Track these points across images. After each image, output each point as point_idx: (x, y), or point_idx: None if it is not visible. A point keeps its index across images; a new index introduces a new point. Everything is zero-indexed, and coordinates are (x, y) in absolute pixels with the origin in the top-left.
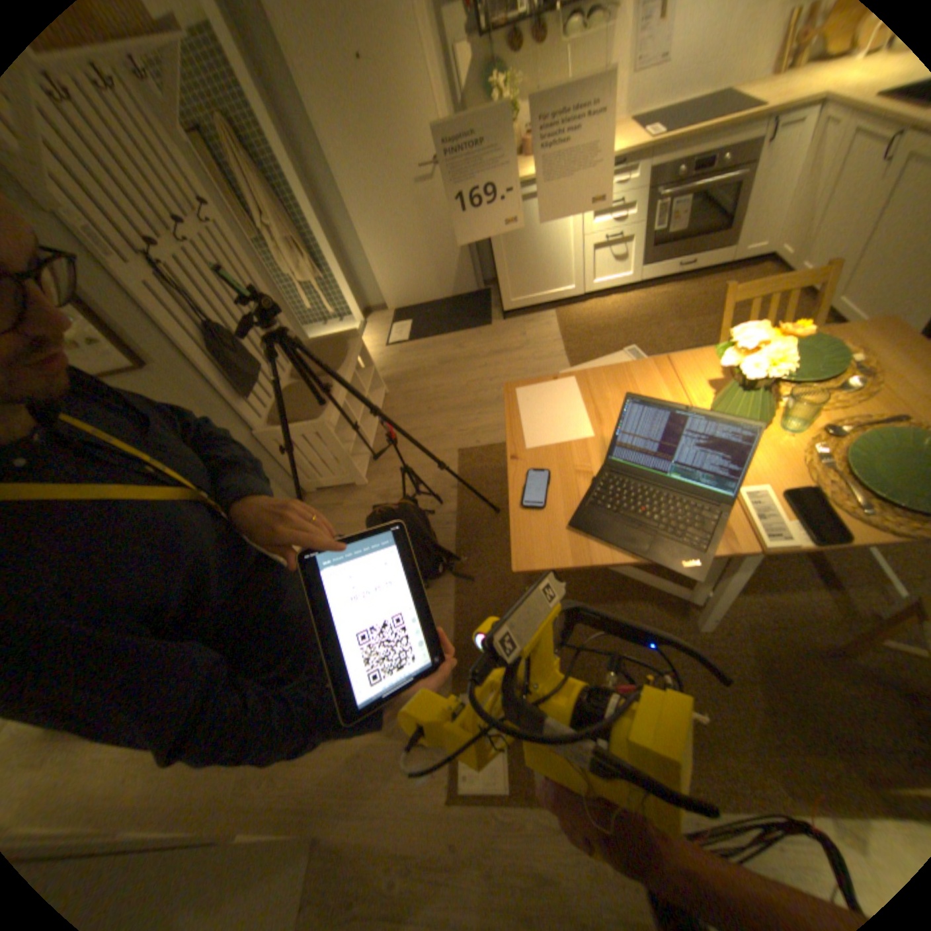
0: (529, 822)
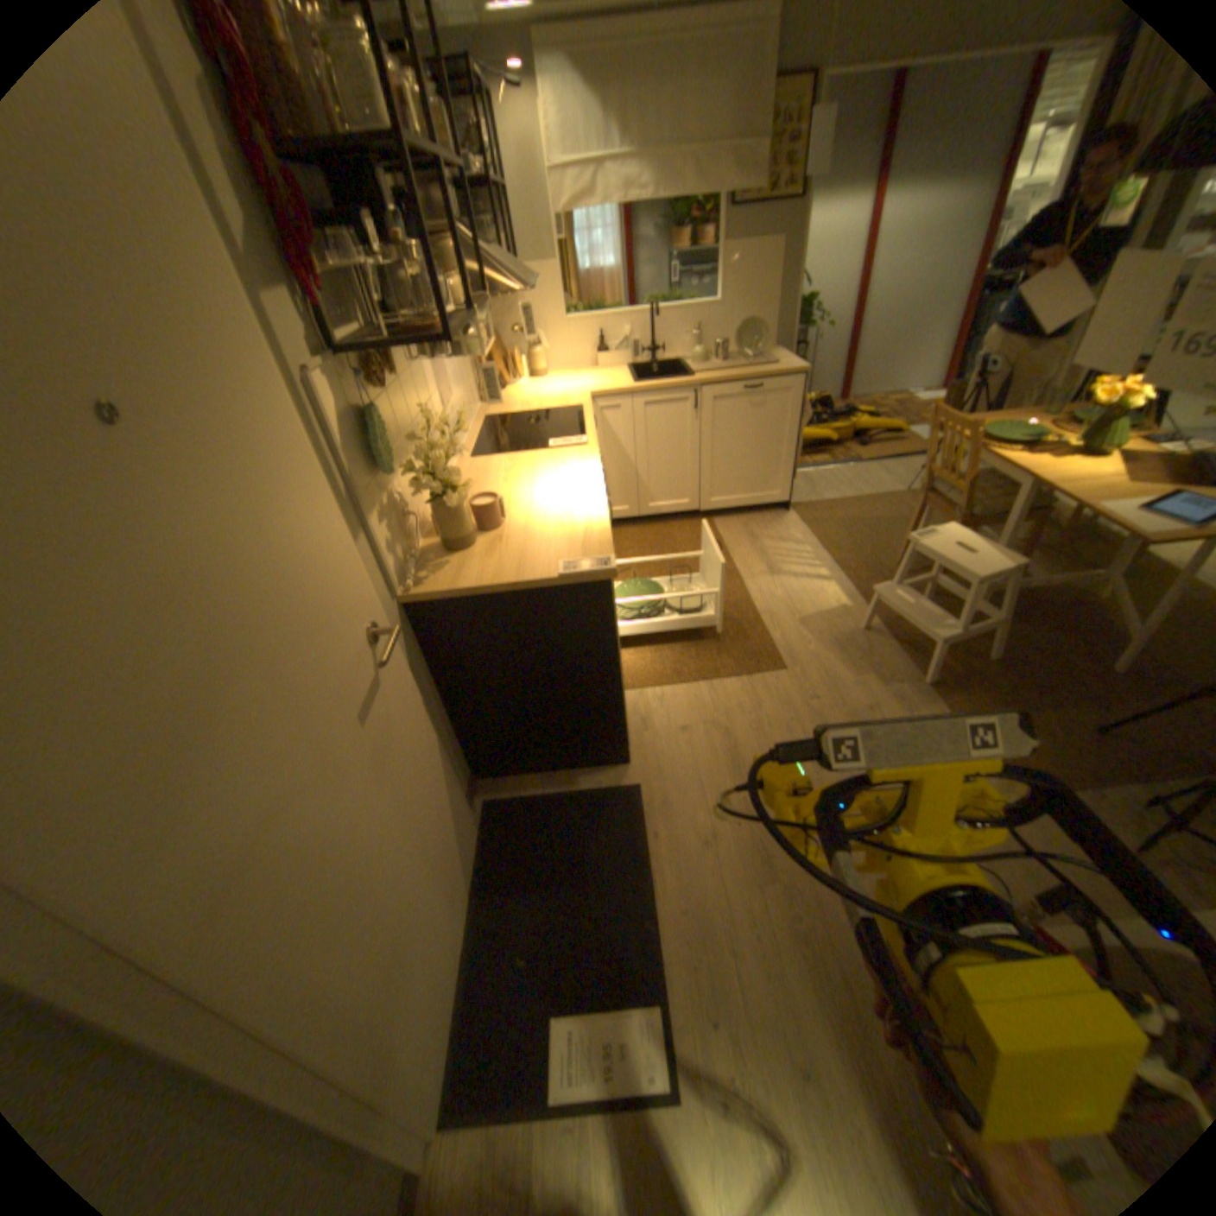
0: None
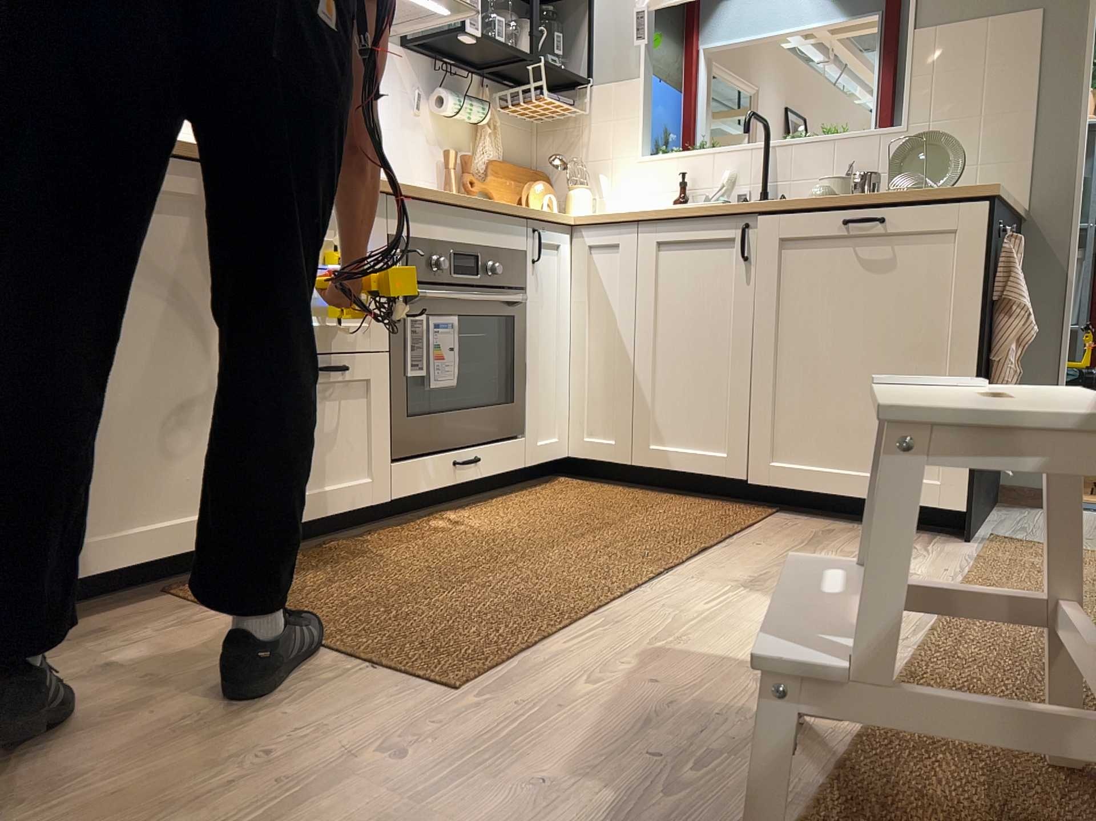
0: None
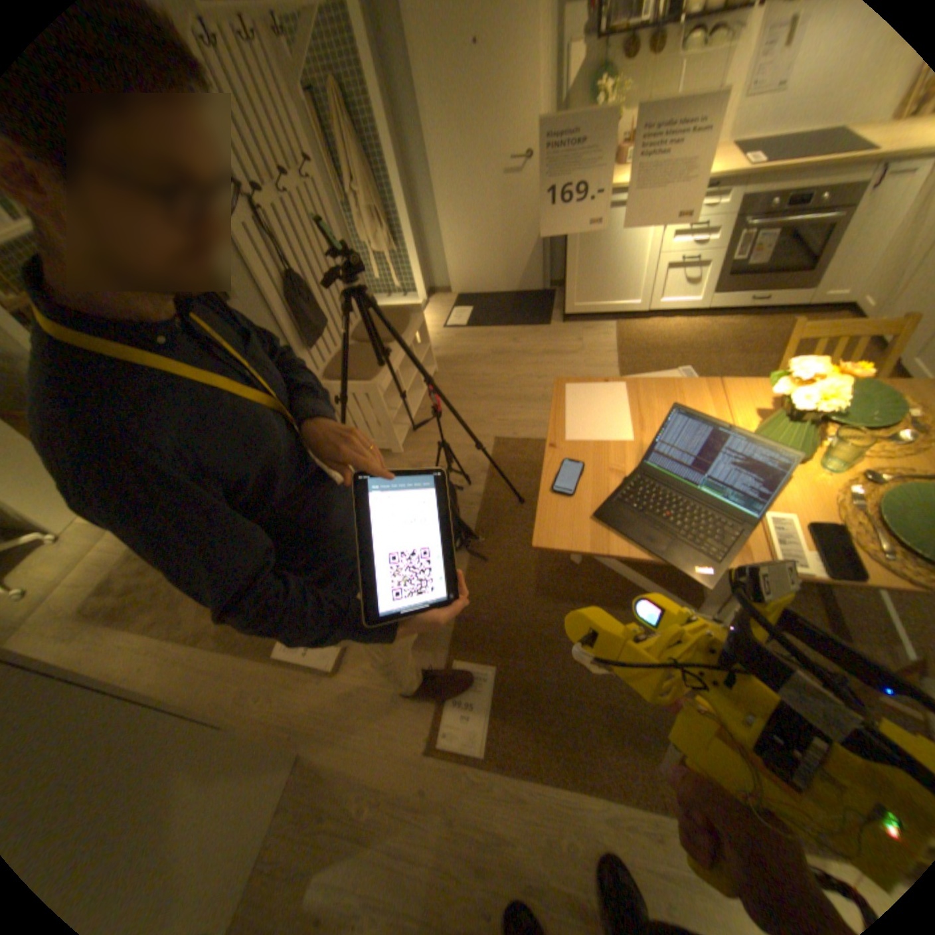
0: (498, 787)
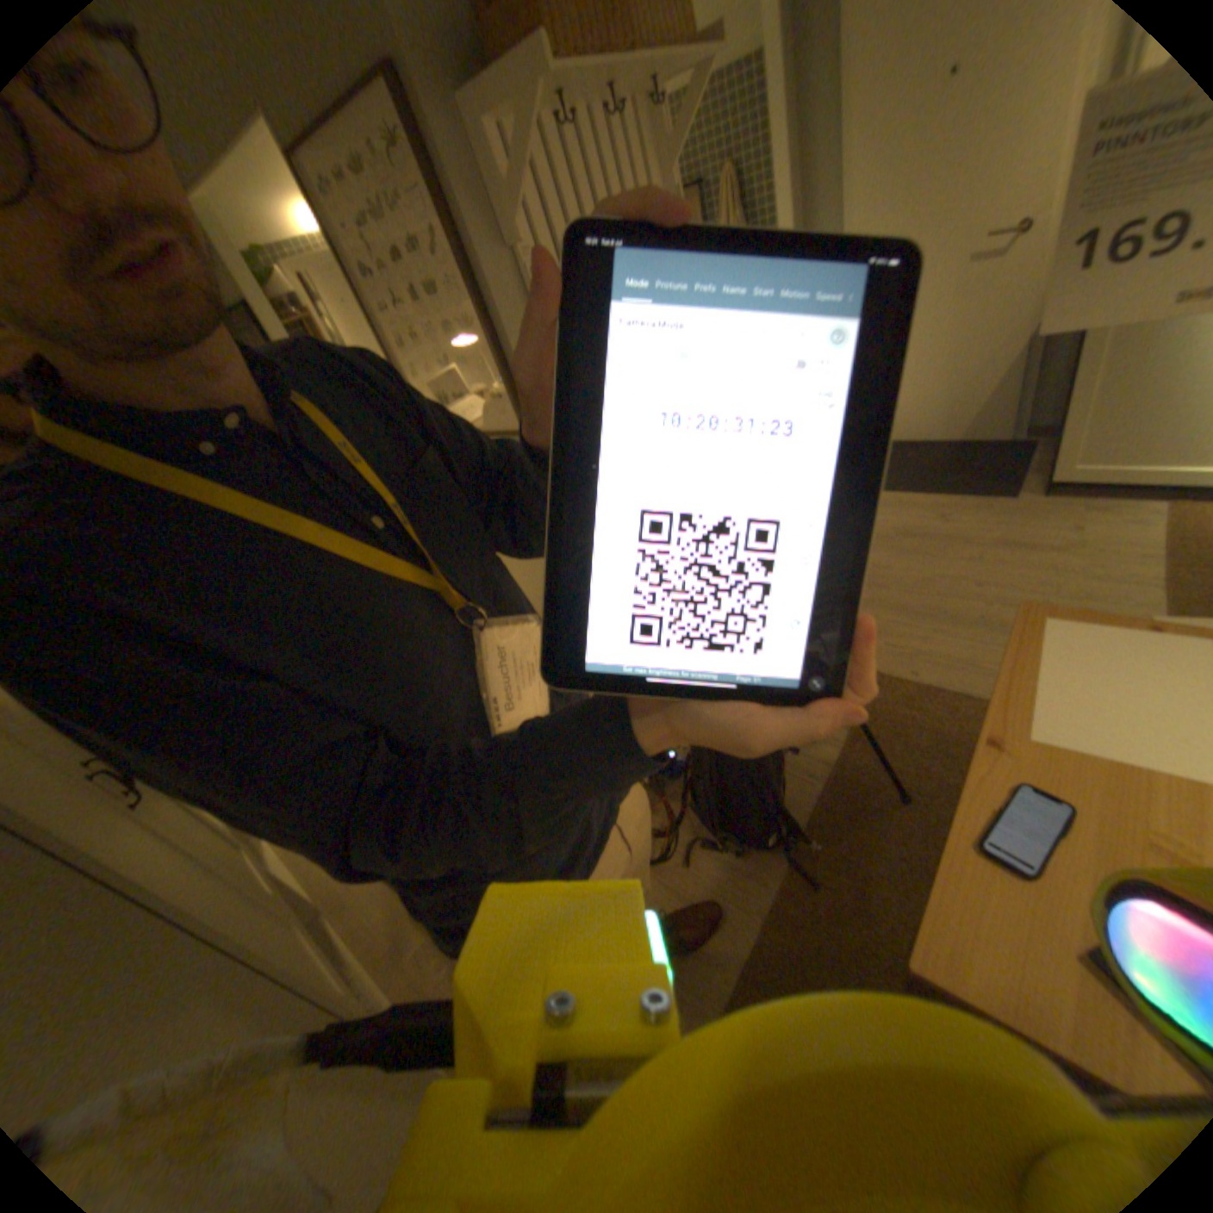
0: None
